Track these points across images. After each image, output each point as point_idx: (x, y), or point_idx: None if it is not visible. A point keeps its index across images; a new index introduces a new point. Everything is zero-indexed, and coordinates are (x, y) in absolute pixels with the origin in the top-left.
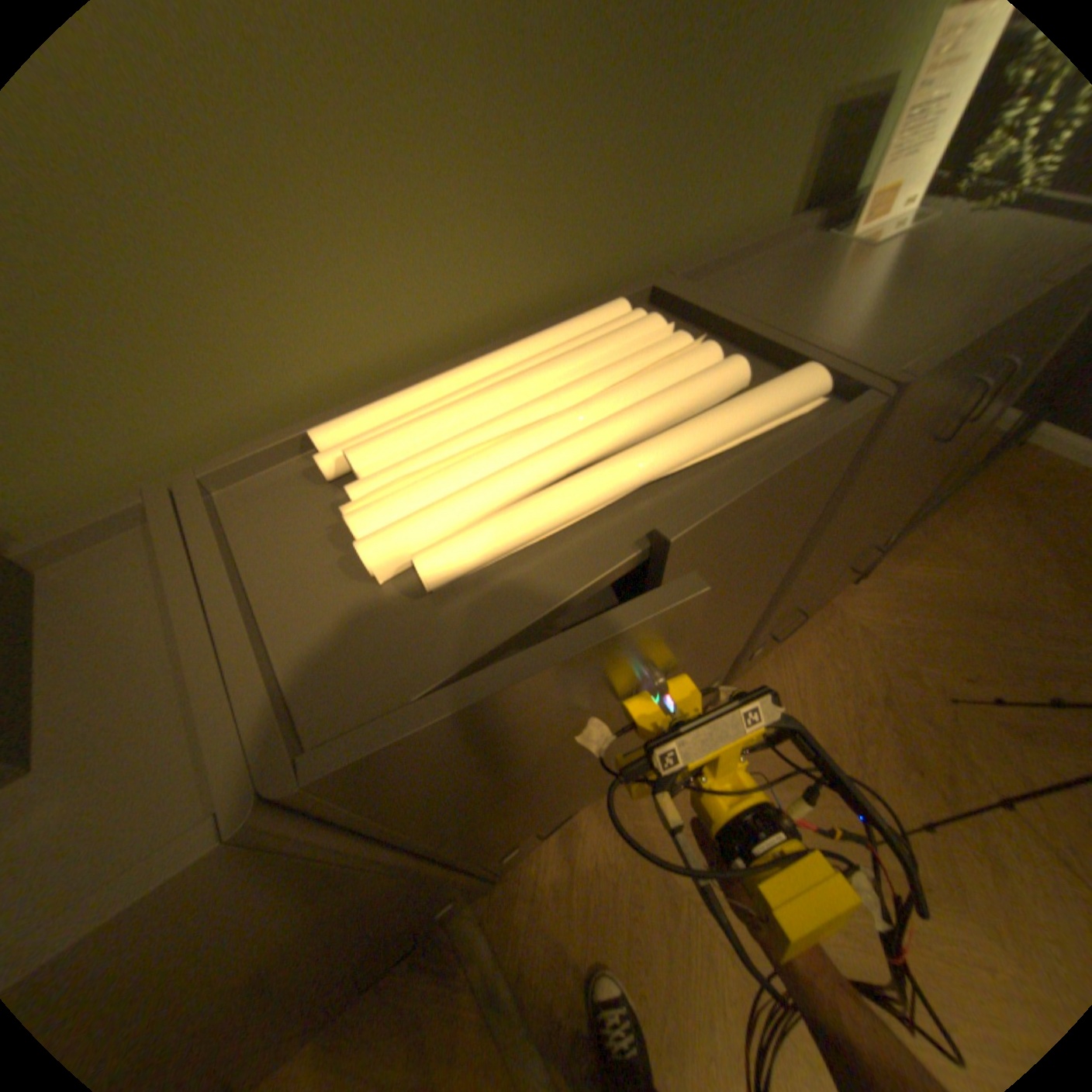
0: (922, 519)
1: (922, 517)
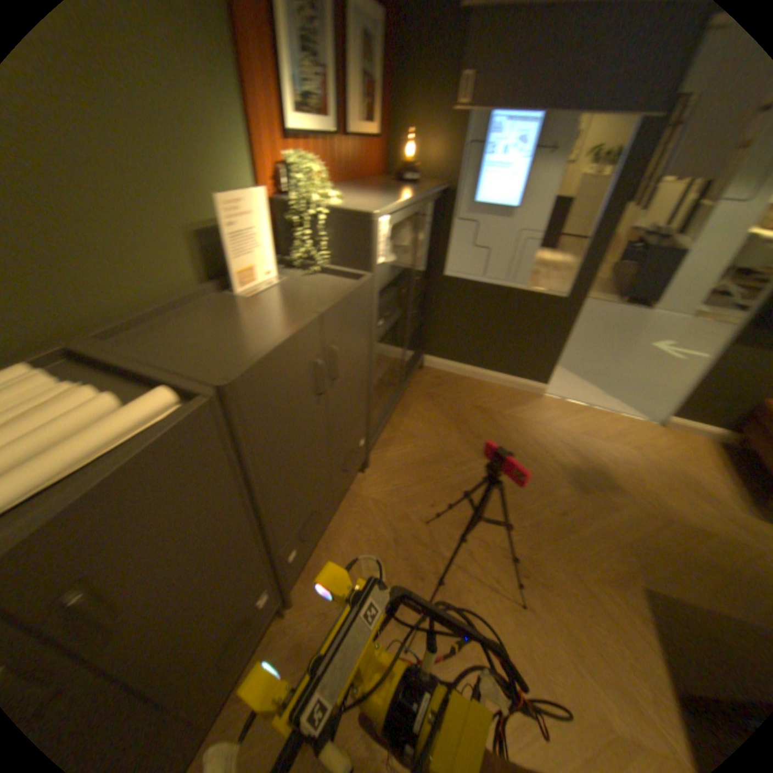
0: (381, 423)
1: (380, 422)
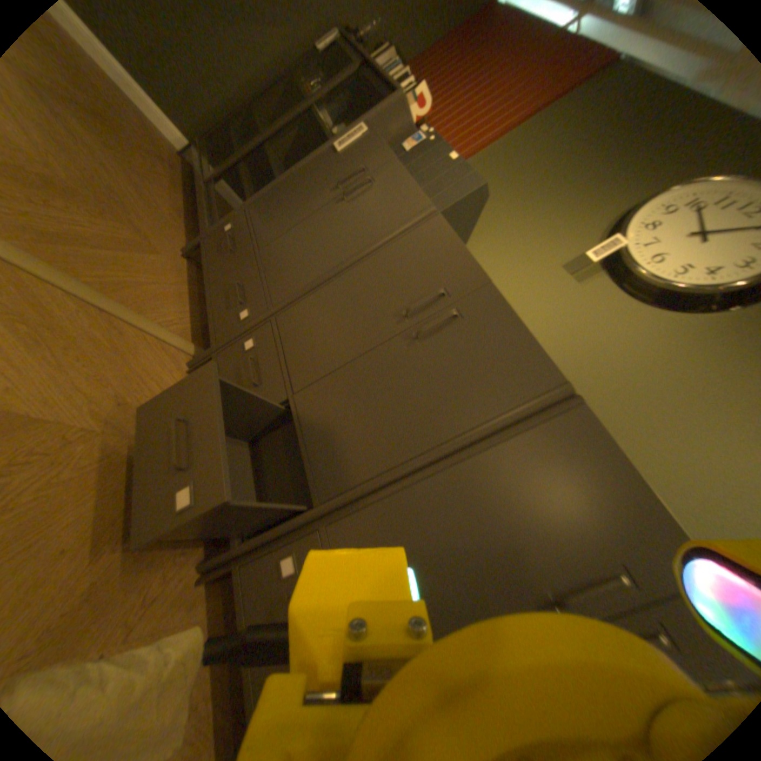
0: None
1: None
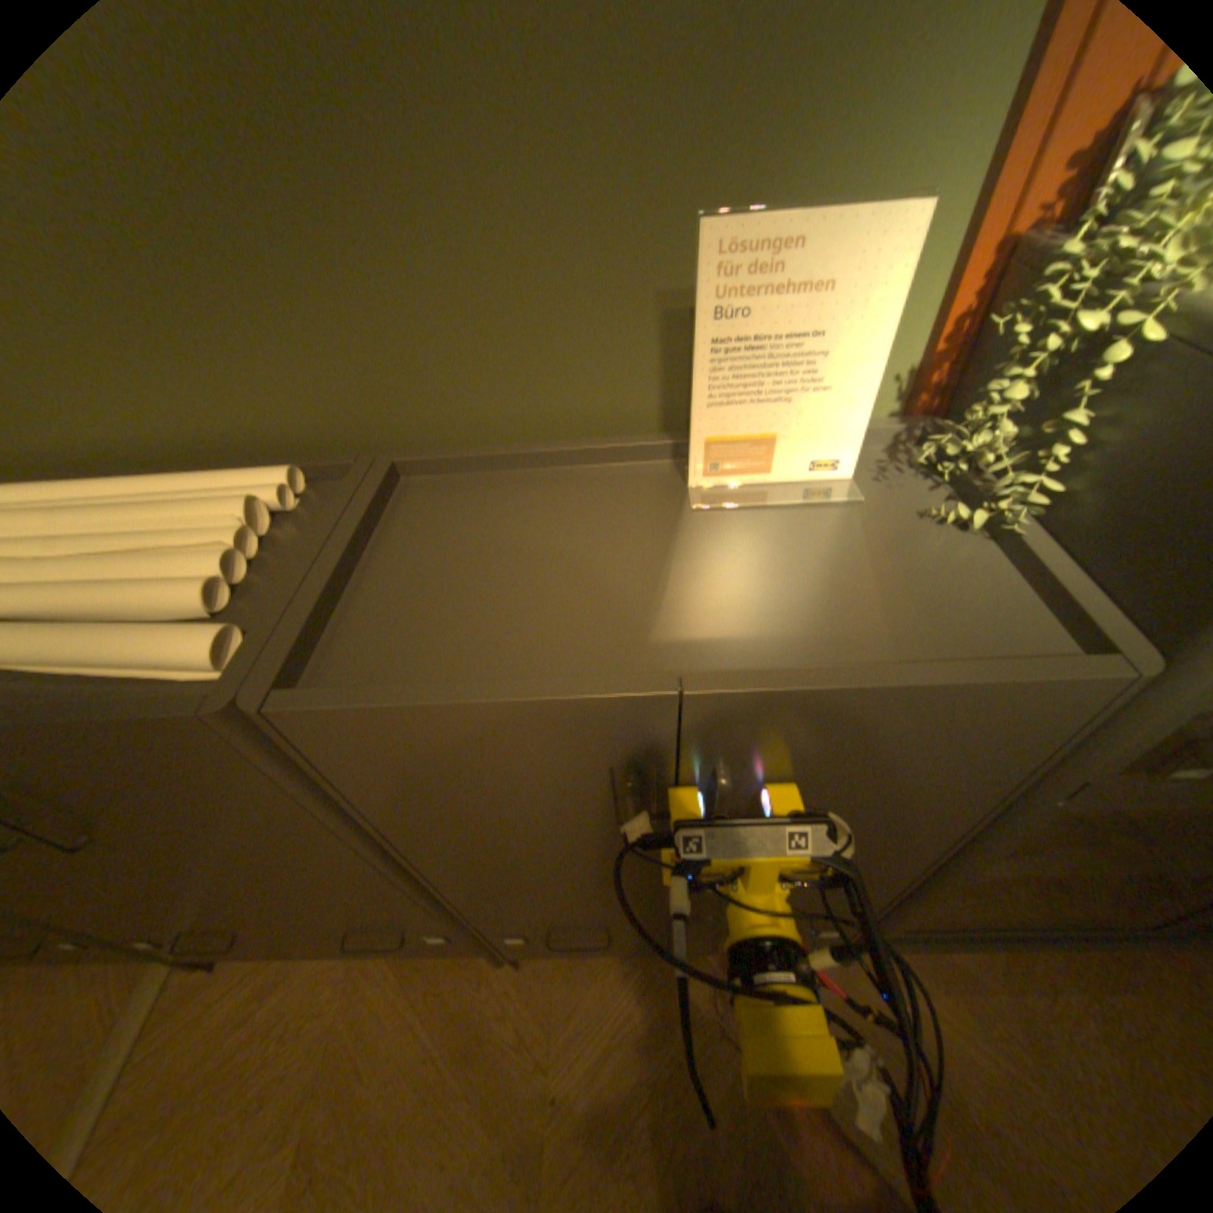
0: (952, 942)
1: (945, 939)
